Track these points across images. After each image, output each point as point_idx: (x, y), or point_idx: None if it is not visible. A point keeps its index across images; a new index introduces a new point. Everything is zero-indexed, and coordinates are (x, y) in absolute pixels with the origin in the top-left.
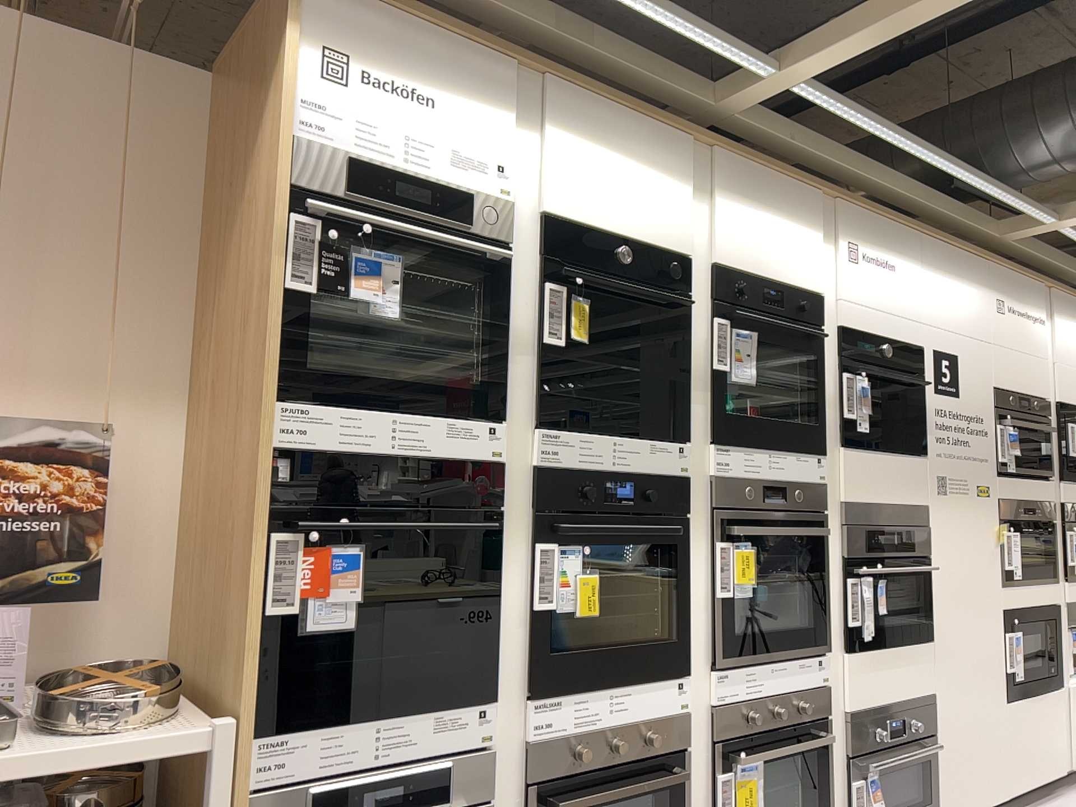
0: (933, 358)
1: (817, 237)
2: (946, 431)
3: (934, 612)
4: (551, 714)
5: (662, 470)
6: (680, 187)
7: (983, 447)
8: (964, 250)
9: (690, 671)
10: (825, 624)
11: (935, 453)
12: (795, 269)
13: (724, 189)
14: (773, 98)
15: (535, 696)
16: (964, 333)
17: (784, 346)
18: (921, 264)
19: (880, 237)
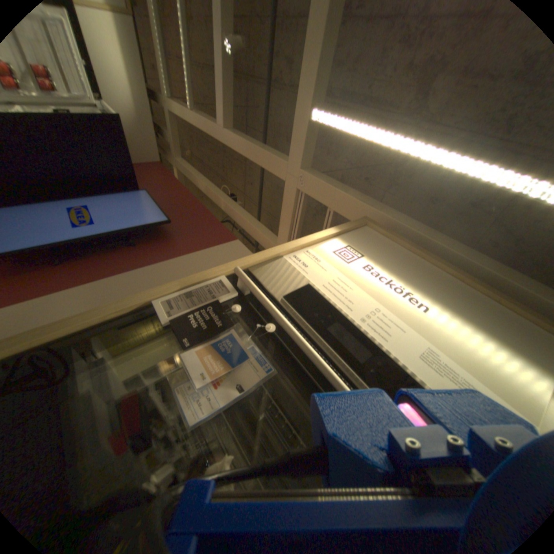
0: None
1: None
2: None
3: None
4: None
5: None
6: None
7: None
8: None
9: None
10: None
11: None
12: None
13: None
14: None
15: None
16: None
17: None
18: None
19: None
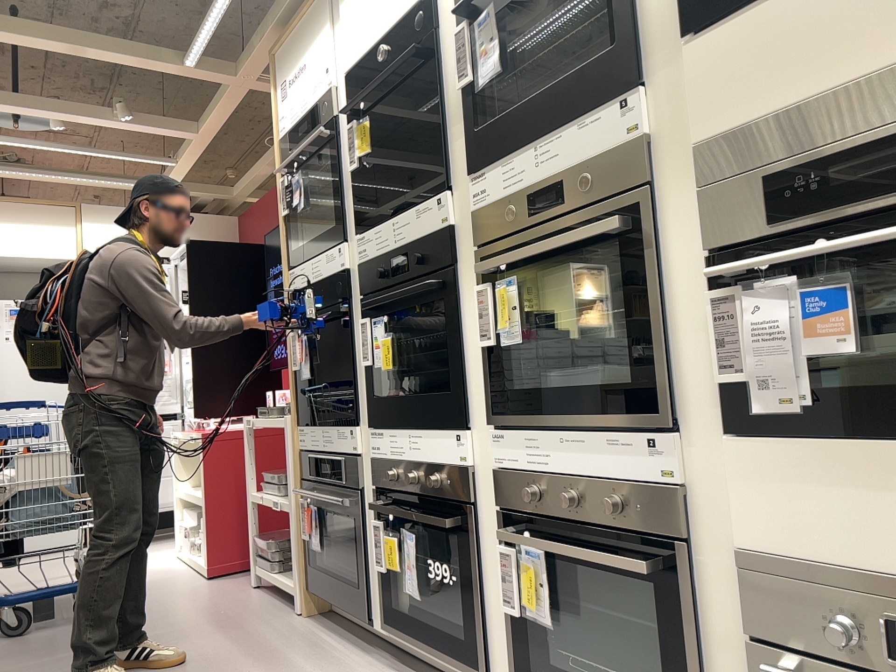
0: None
1: None
2: None
3: None
4: (378, 442)
5: (425, 229)
6: None
7: None
8: None
9: (475, 428)
10: (660, 380)
11: None
12: None
13: None
14: None
15: (371, 427)
16: None
17: None
18: None
19: None
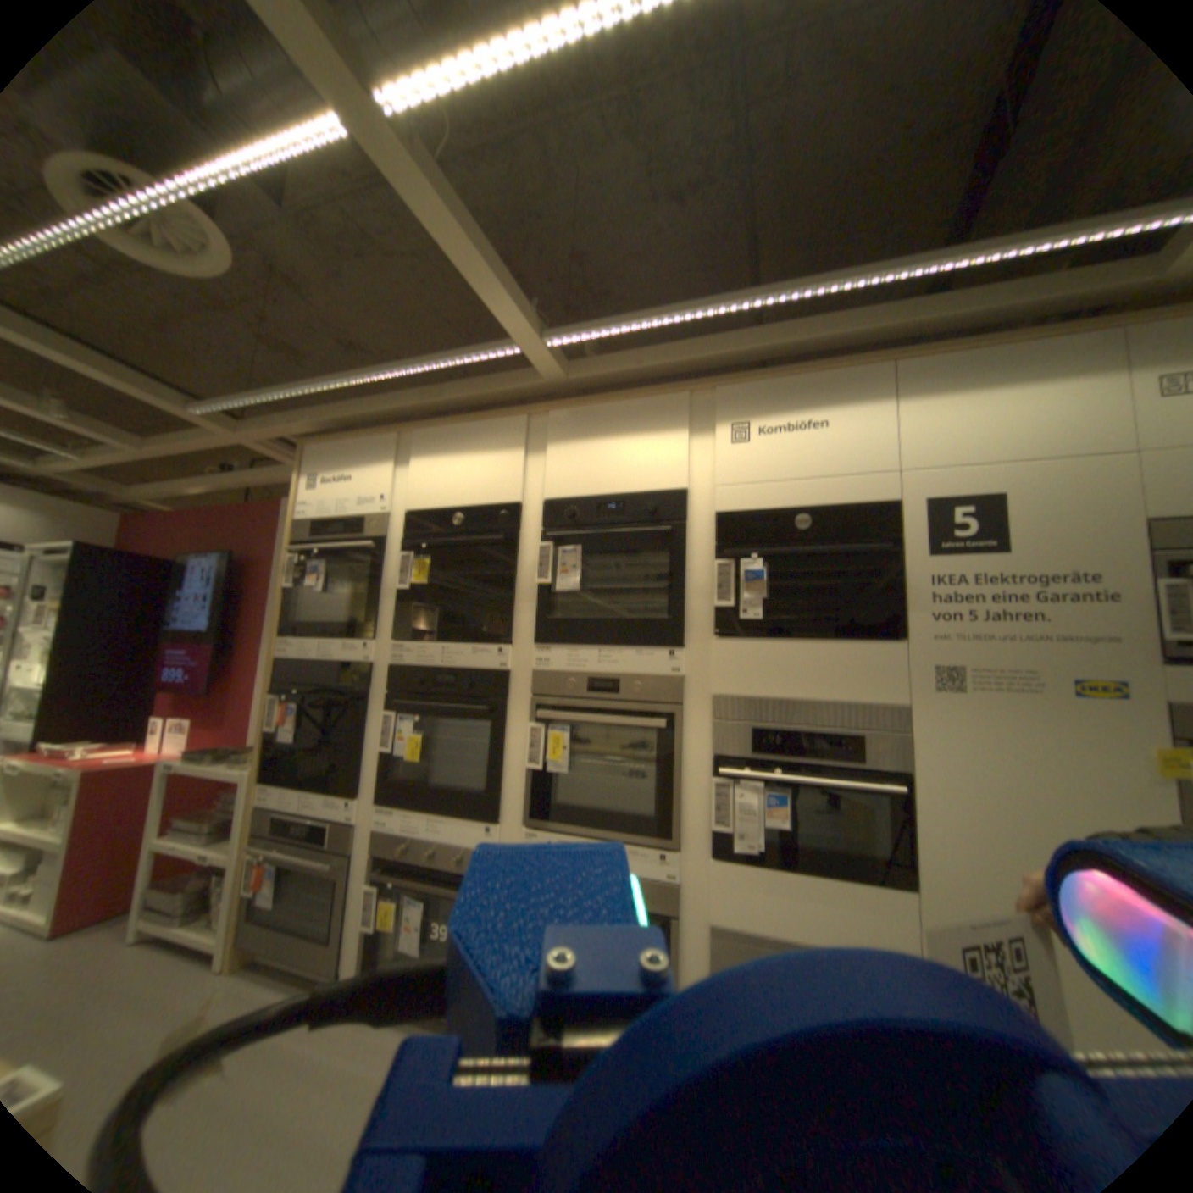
0: (928, 507)
1: (678, 434)
2: (971, 600)
3: (923, 853)
4: (385, 818)
5: (481, 664)
6: (510, 454)
7: (1106, 616)
8: (1032, 333)
9: (504, 822)
10: (672, 819)
11: (934, 632)
12: (643, 475)
13: (556, 438)
14: (547, 355)
15: (378, 804)
16: (1036, 452)
17: (625, 548)
18: (901, 393)
19: (799, 393)
